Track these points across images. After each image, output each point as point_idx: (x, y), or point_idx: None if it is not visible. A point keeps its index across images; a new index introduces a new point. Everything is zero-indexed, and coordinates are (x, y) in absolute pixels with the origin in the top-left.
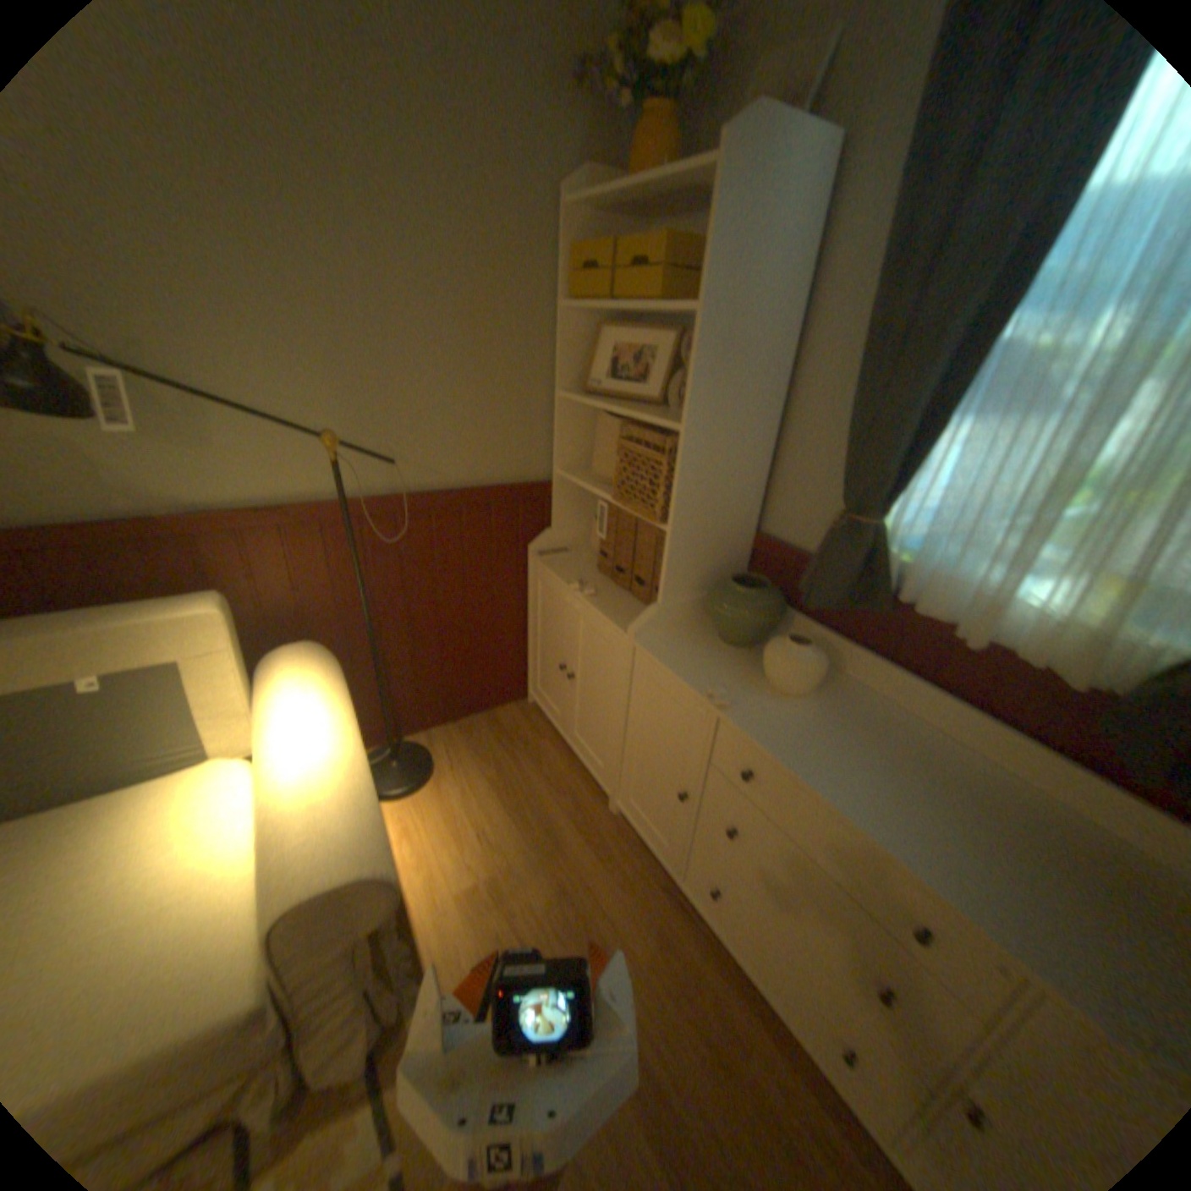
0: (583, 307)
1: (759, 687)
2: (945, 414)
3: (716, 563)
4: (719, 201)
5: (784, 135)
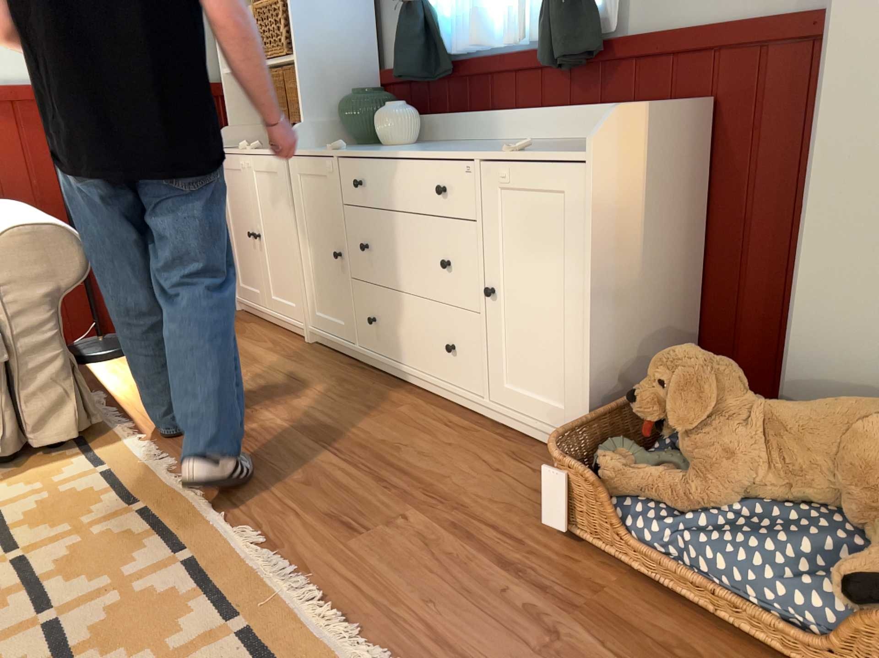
0: None
1: (370, 147)
2: None
3: (345, 94)
4: None
5: None
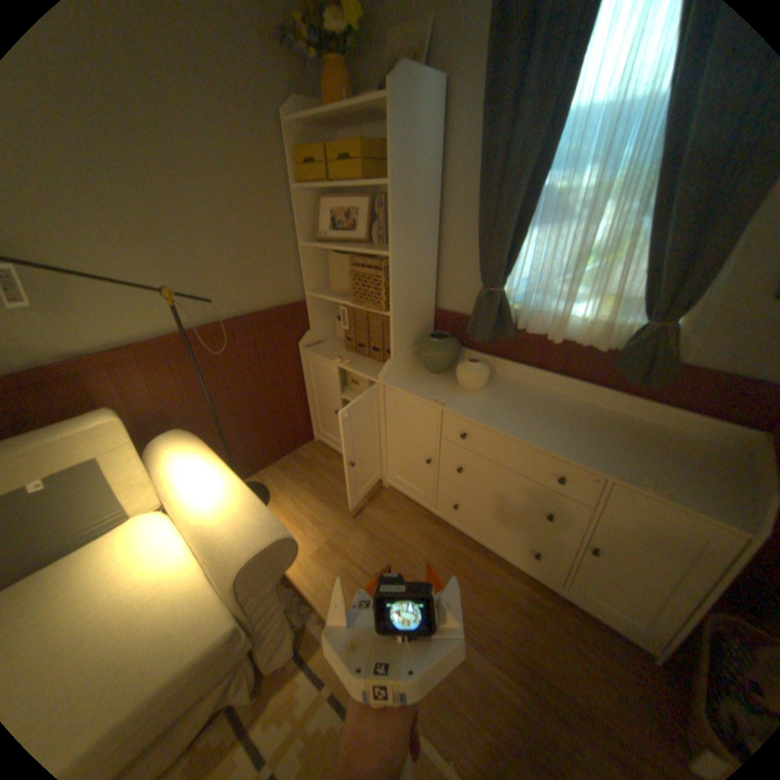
0: (306, 187)
1: (456, 390)
2: (523, 228)
3: (417, 329)
4: (389, 119)
5: (417, 79)
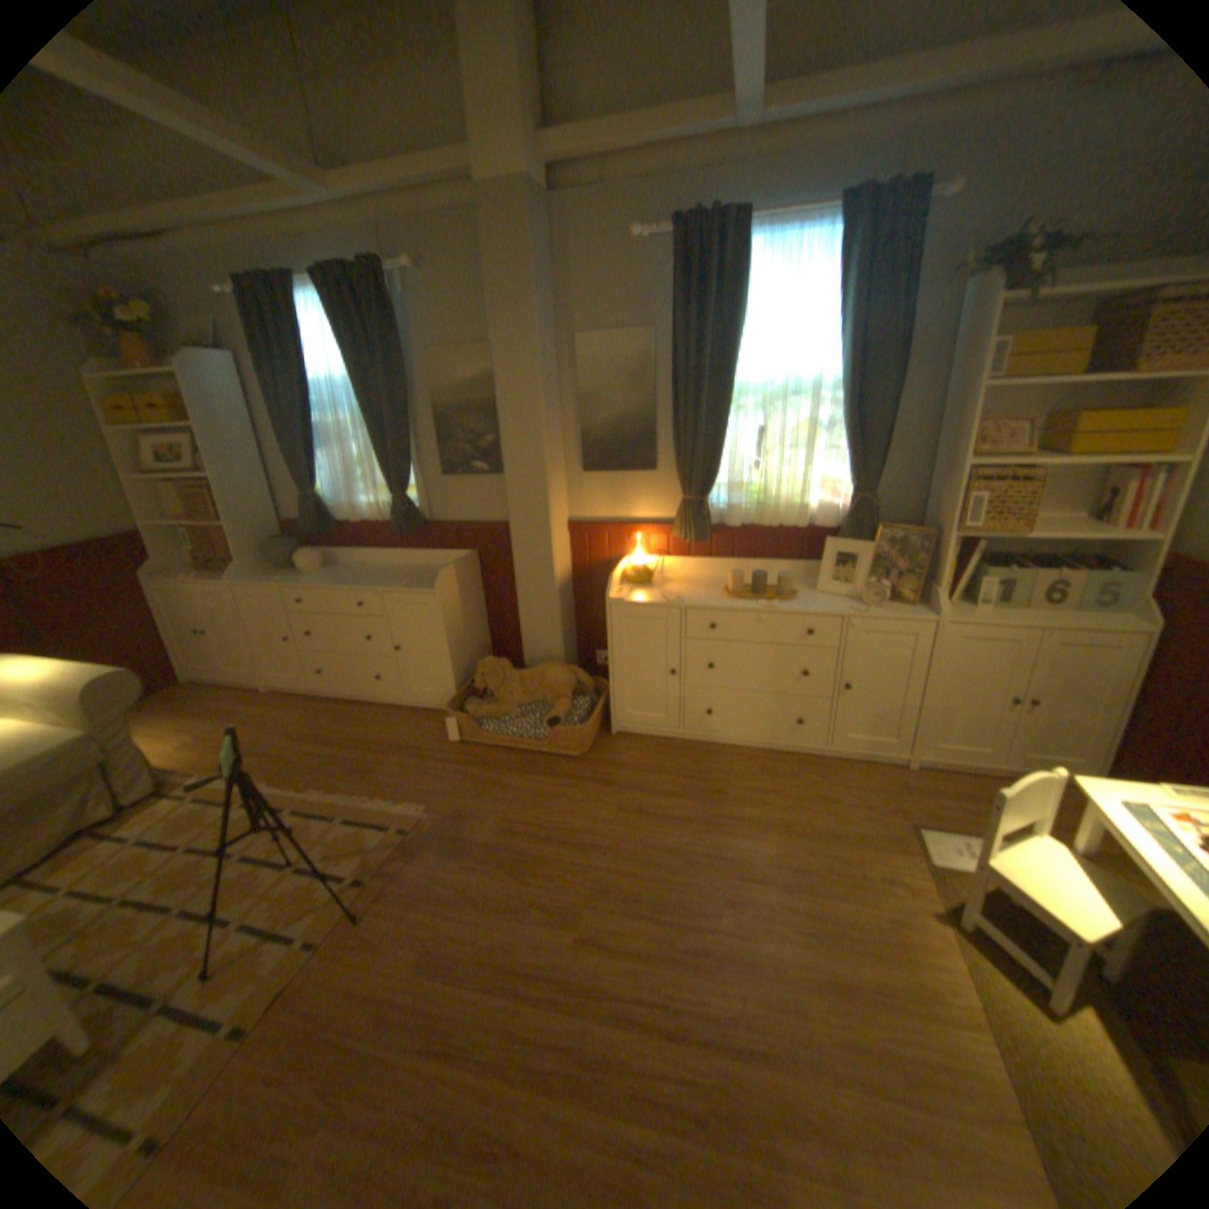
0: (119, 432)
1: (294, 577)
2: (311, 452)
3: (259, 539)
4: (180, 387)
5: (199, 362)
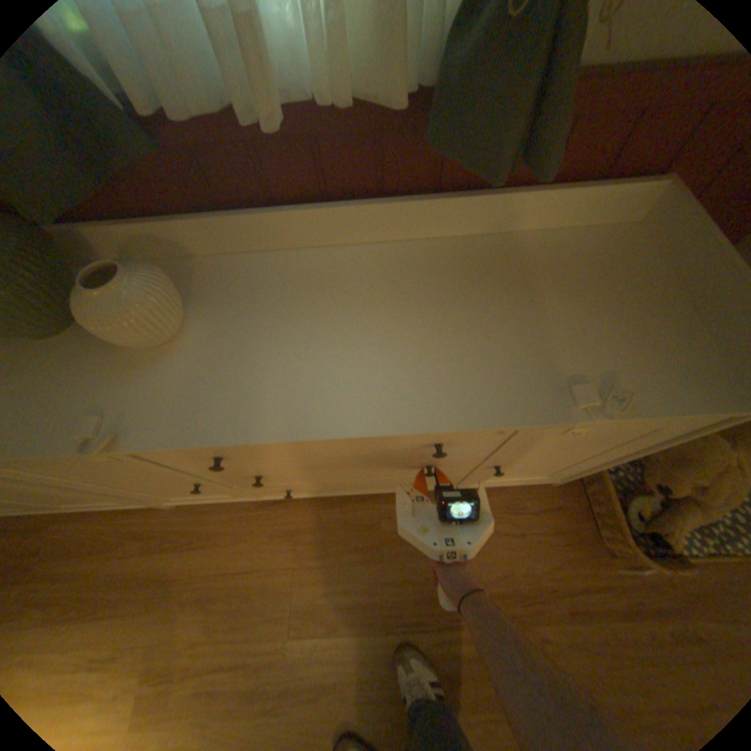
0: None
1: (126, 365)
2: None
3: None
4: None
5: None
